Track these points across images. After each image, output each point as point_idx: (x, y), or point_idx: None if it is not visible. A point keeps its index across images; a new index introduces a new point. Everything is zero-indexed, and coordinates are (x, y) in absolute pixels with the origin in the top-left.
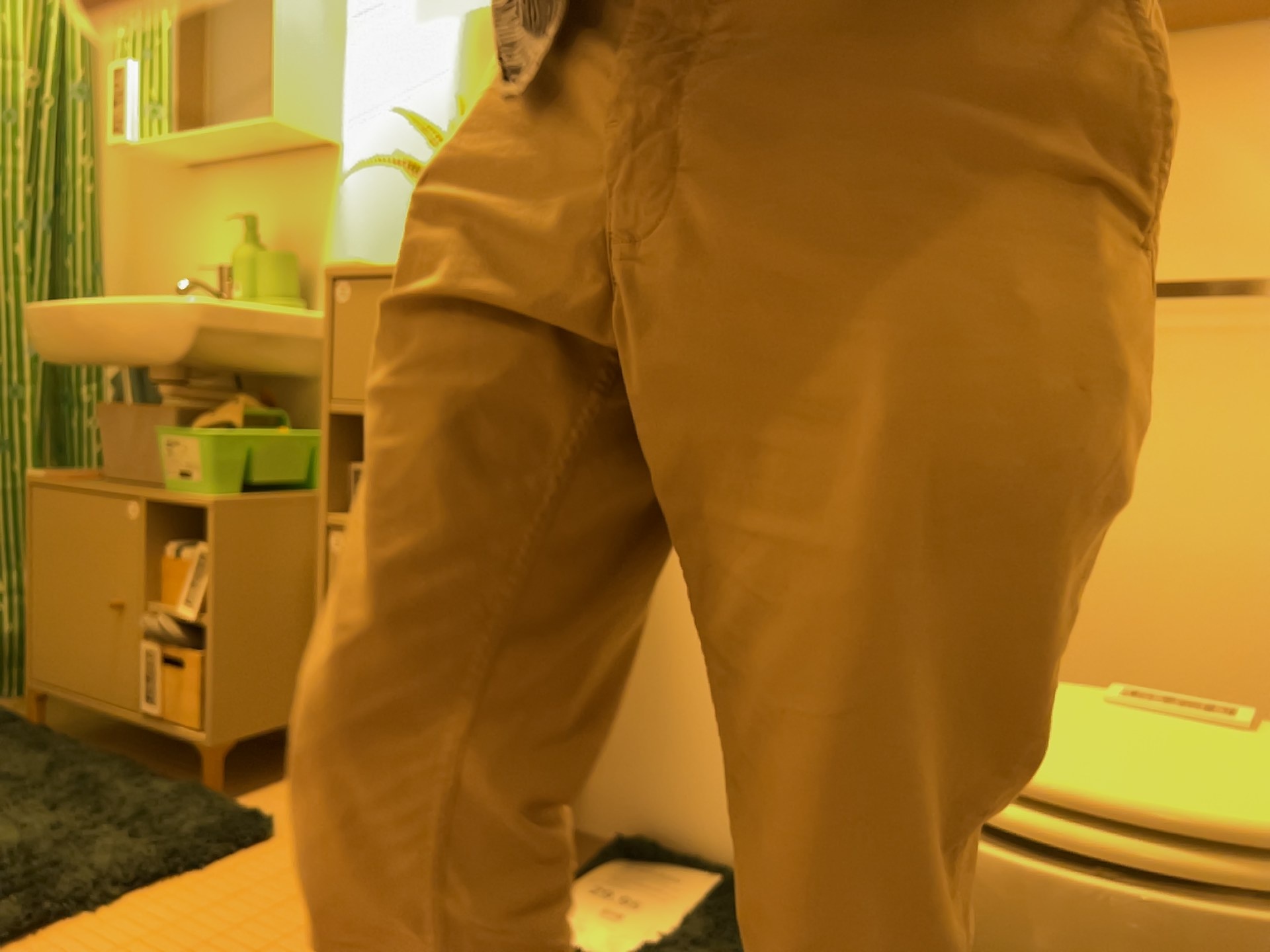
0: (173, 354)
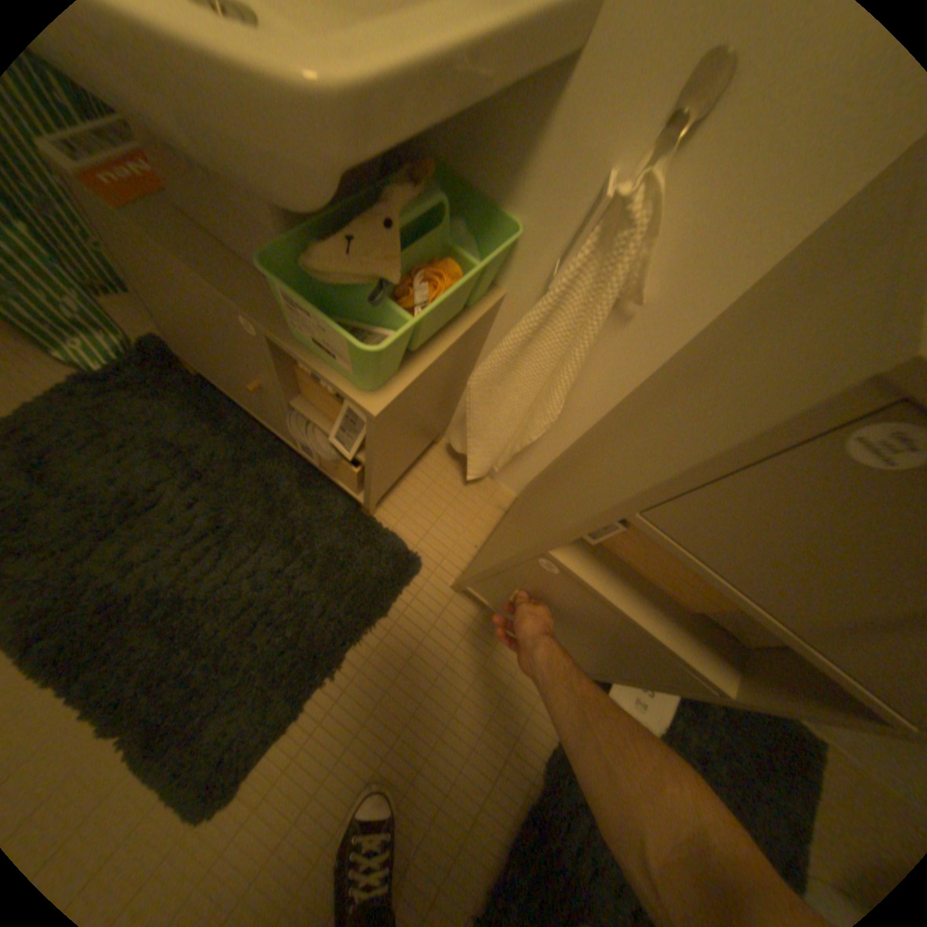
0: (286, 196)
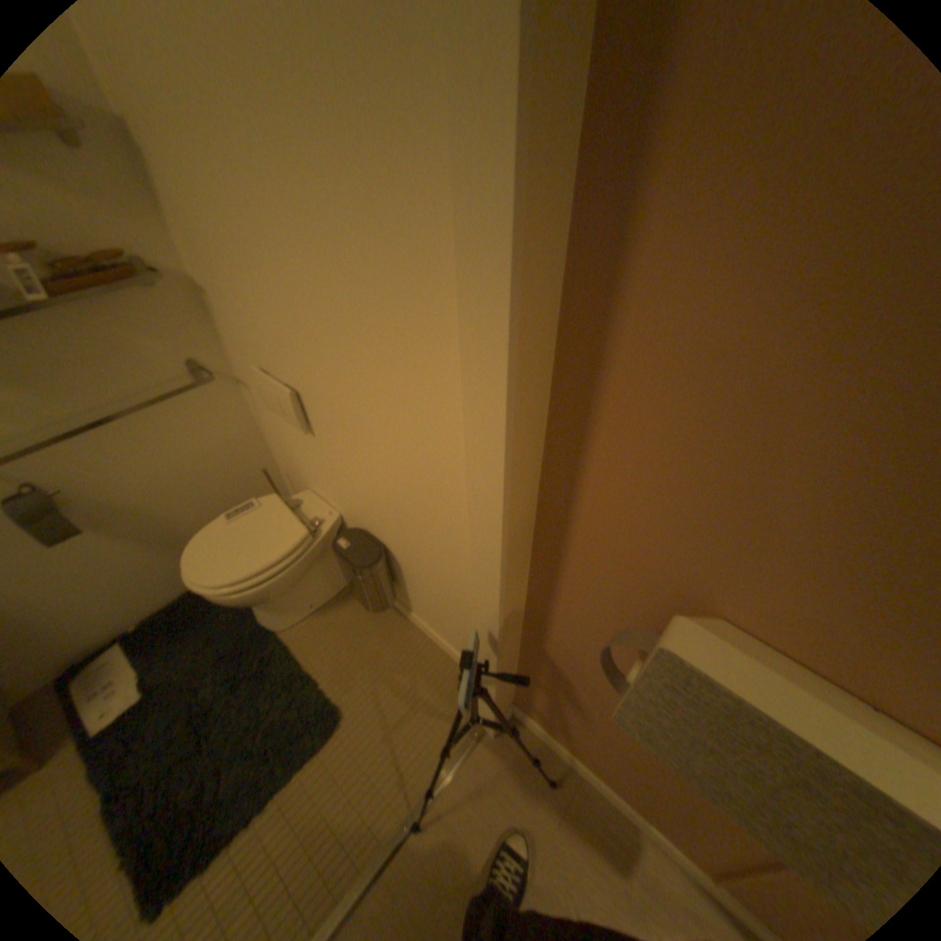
0: None
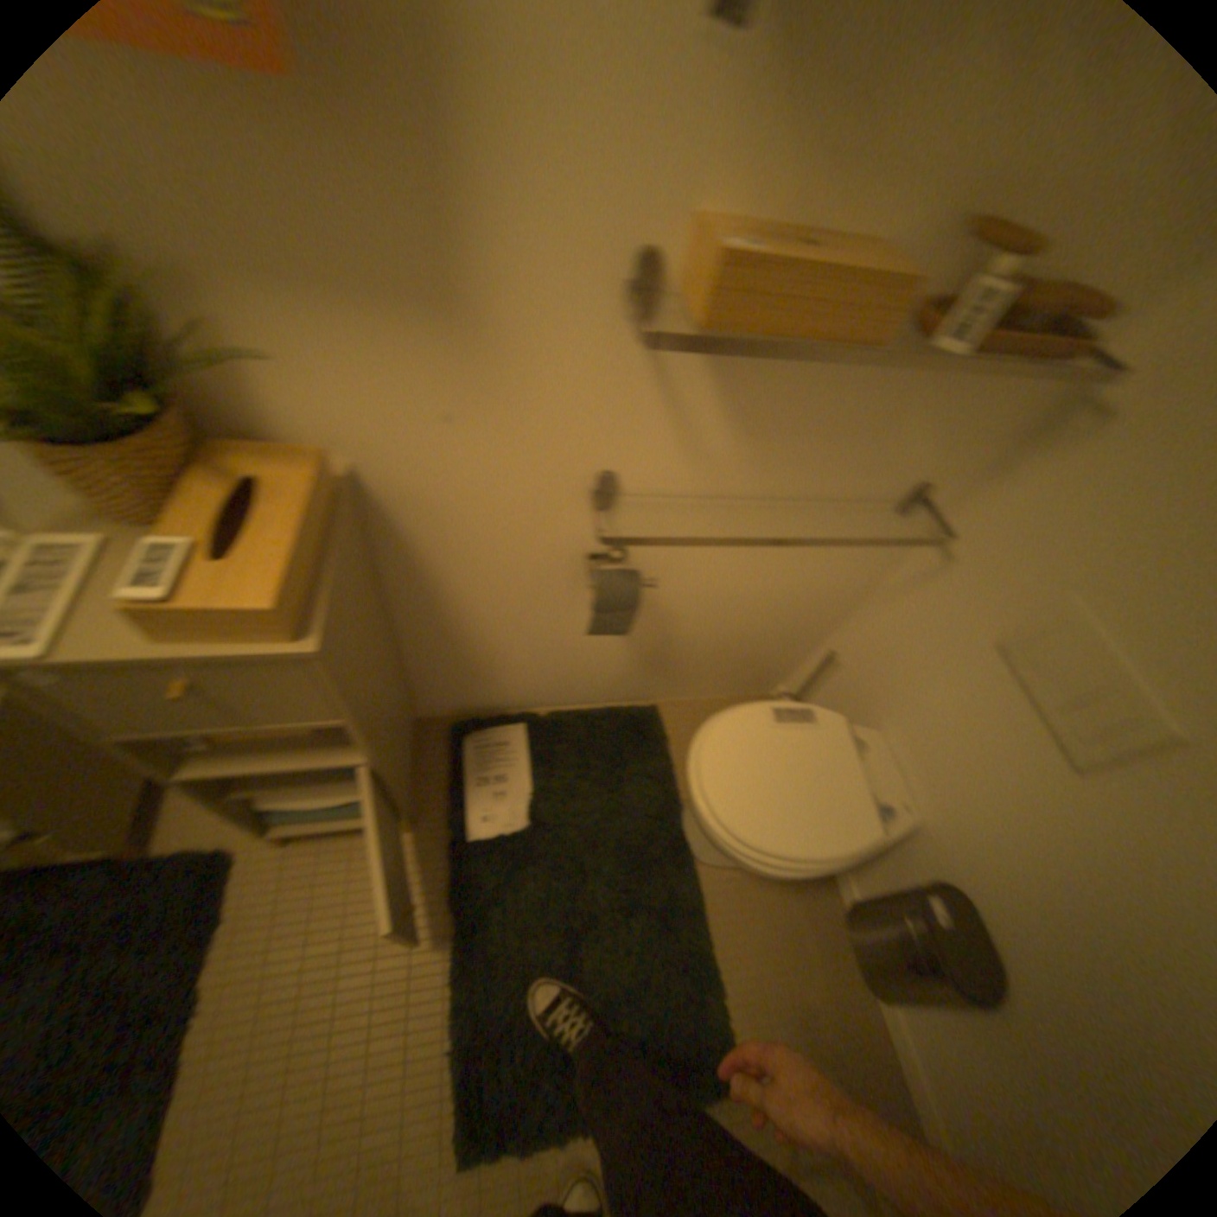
0: None
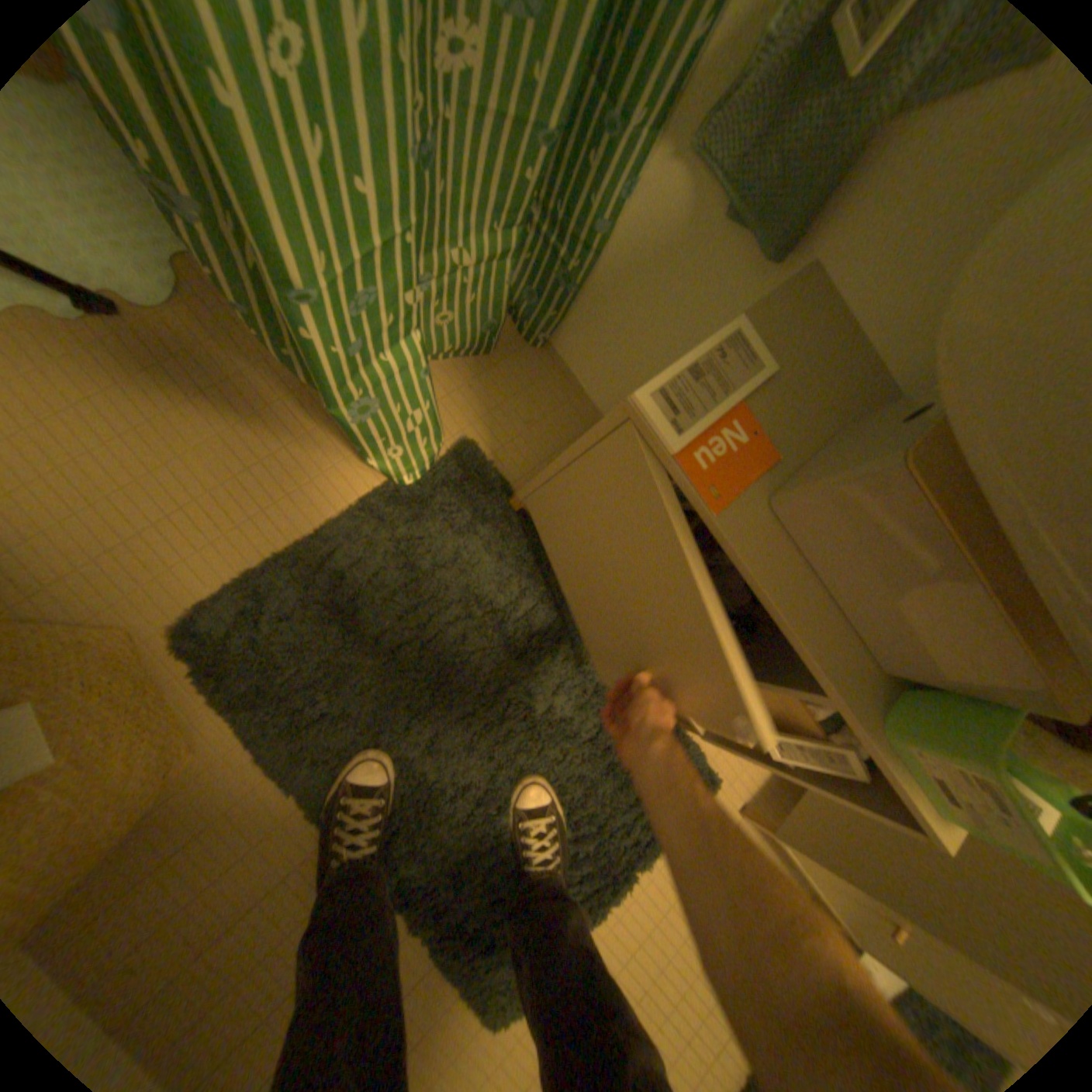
0: None
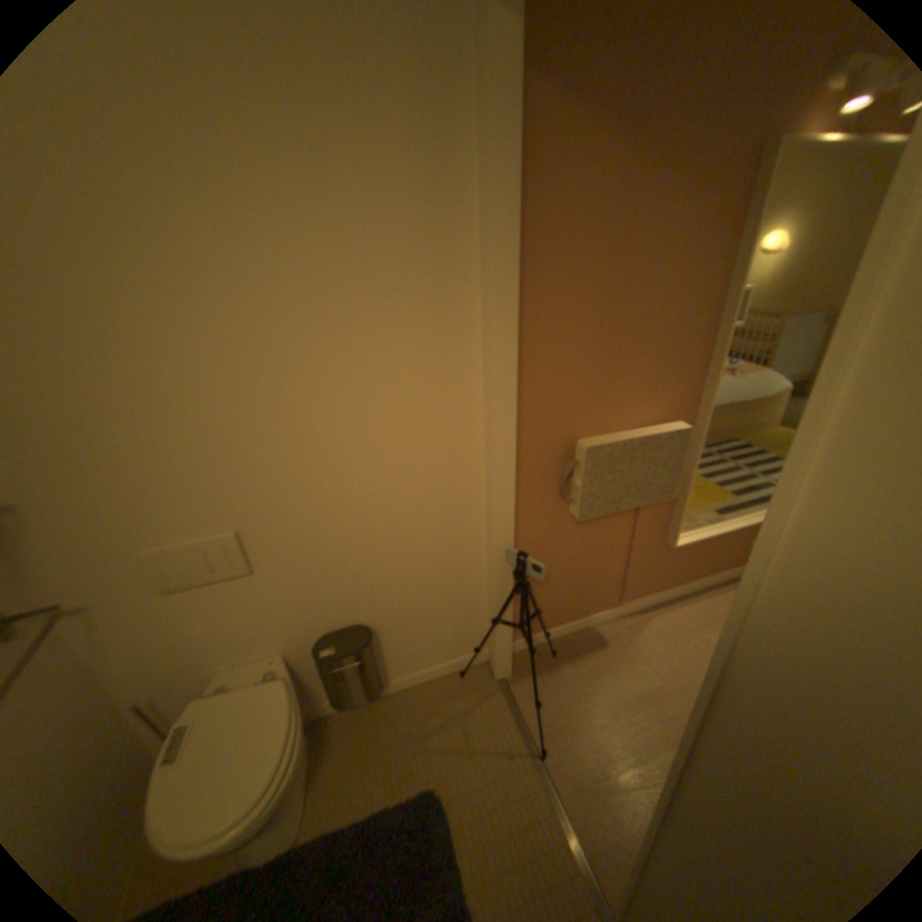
0: None
